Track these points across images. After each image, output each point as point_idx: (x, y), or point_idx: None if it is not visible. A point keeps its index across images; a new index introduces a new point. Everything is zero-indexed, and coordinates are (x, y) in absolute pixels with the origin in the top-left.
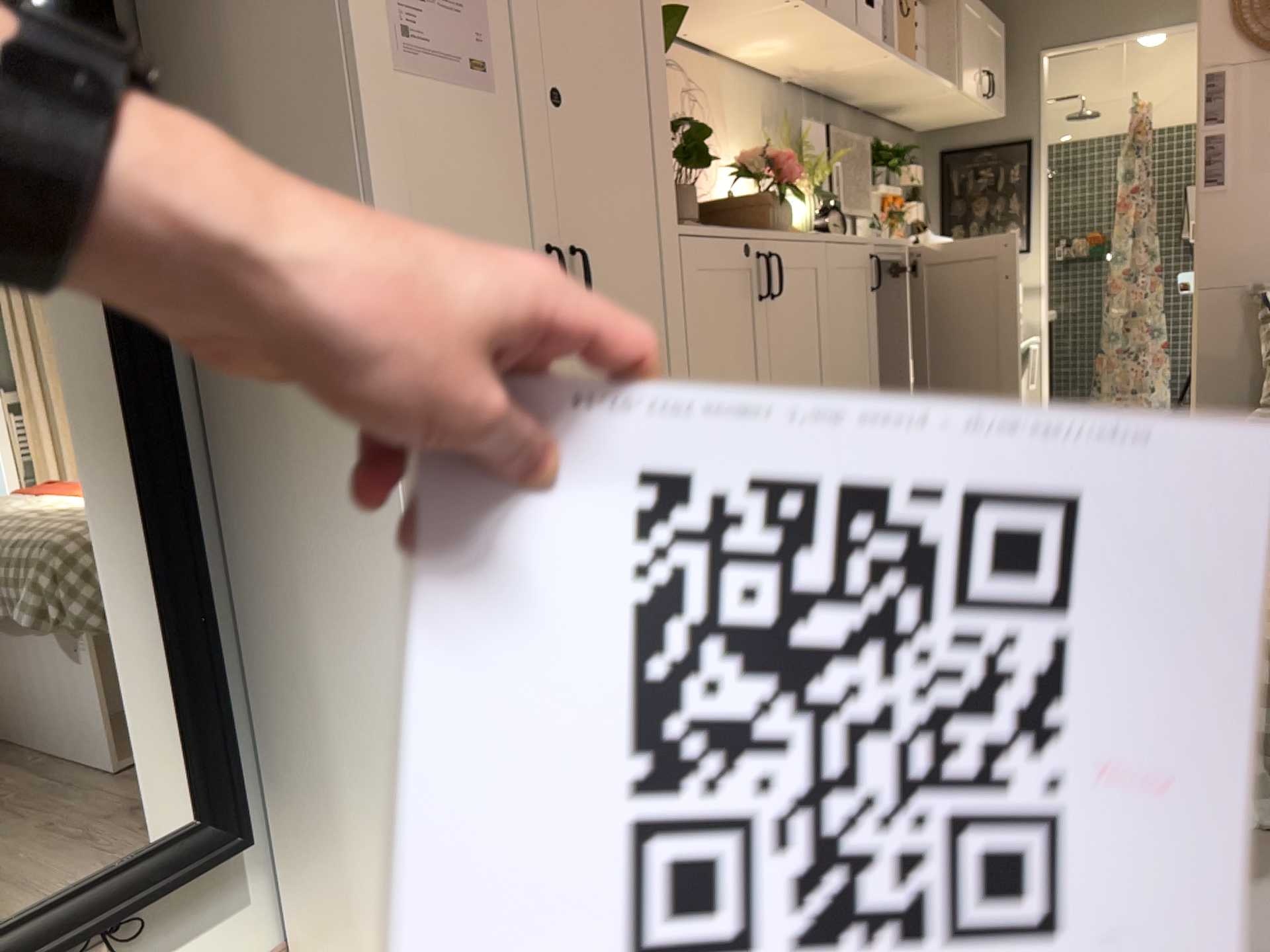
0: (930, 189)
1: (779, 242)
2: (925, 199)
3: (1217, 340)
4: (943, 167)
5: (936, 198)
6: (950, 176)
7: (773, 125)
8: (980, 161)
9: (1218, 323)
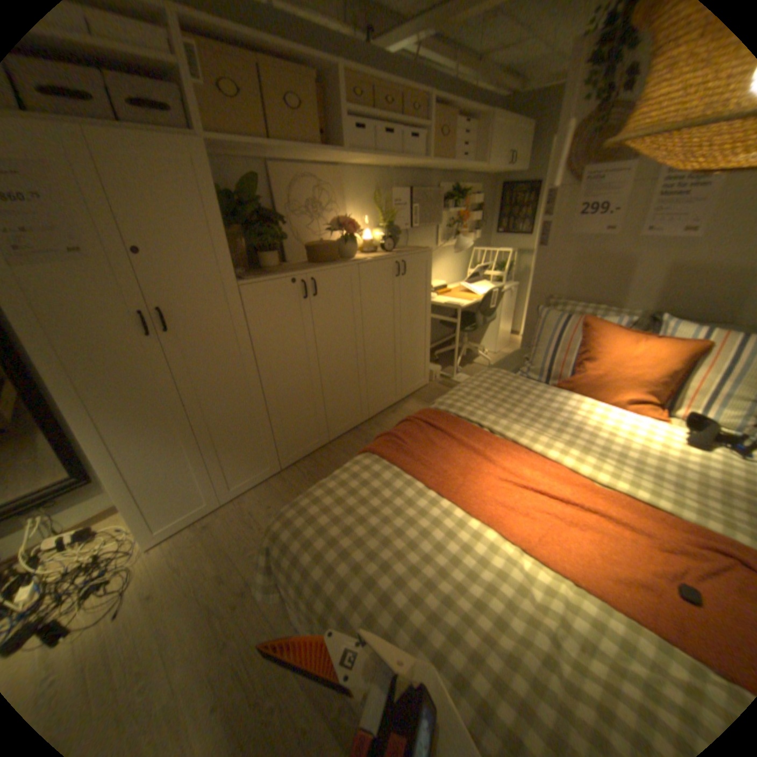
0: (497, 200)
1: (319, 272)
2: (493, 205)
3: (533, 315)
4: (503, 190)
5: (499, 205)
6: (506, 195)
7: (383, 190)
8: (519, 189)
9: (534, 308)
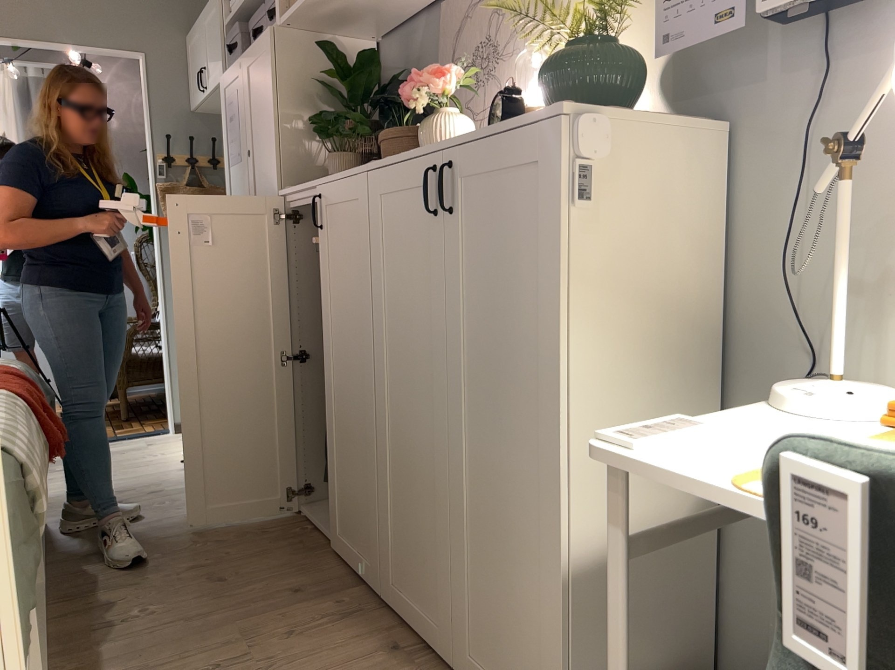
0: None
1: (324, 185)
2: None
3: None
4: None
5: None
6: None
7: None
8: None
9: None
